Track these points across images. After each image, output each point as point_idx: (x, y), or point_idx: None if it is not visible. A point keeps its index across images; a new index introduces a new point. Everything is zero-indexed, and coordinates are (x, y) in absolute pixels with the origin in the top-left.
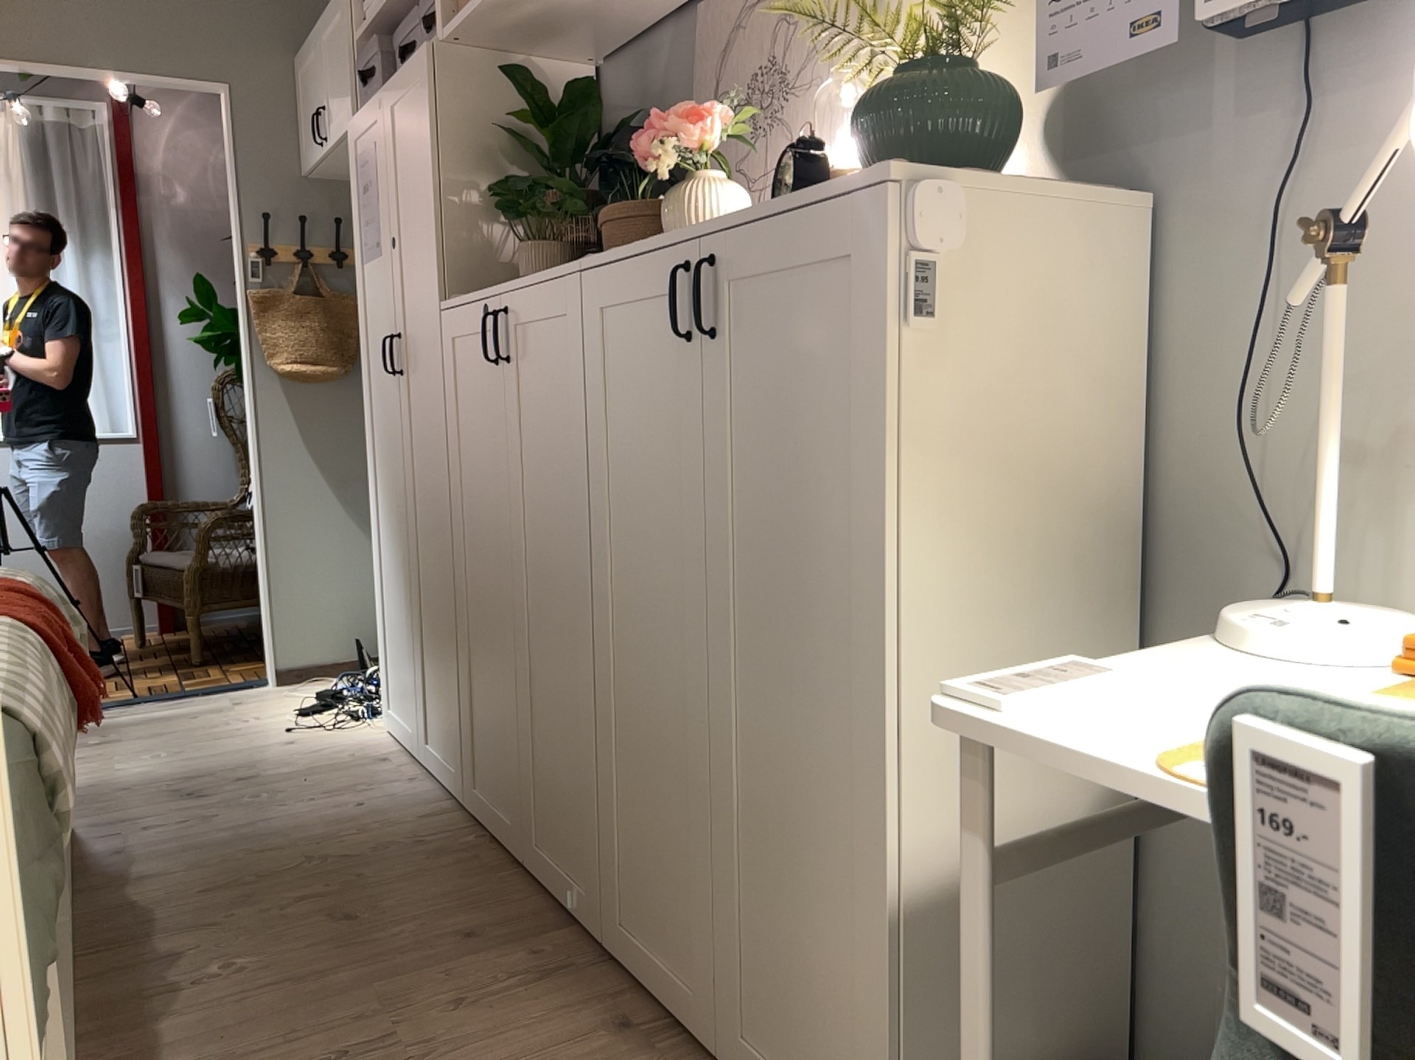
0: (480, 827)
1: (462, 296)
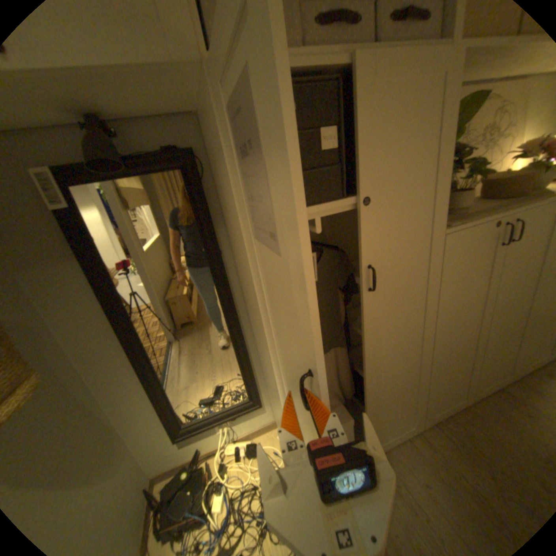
0: (435, 424)
1: (458, 223)
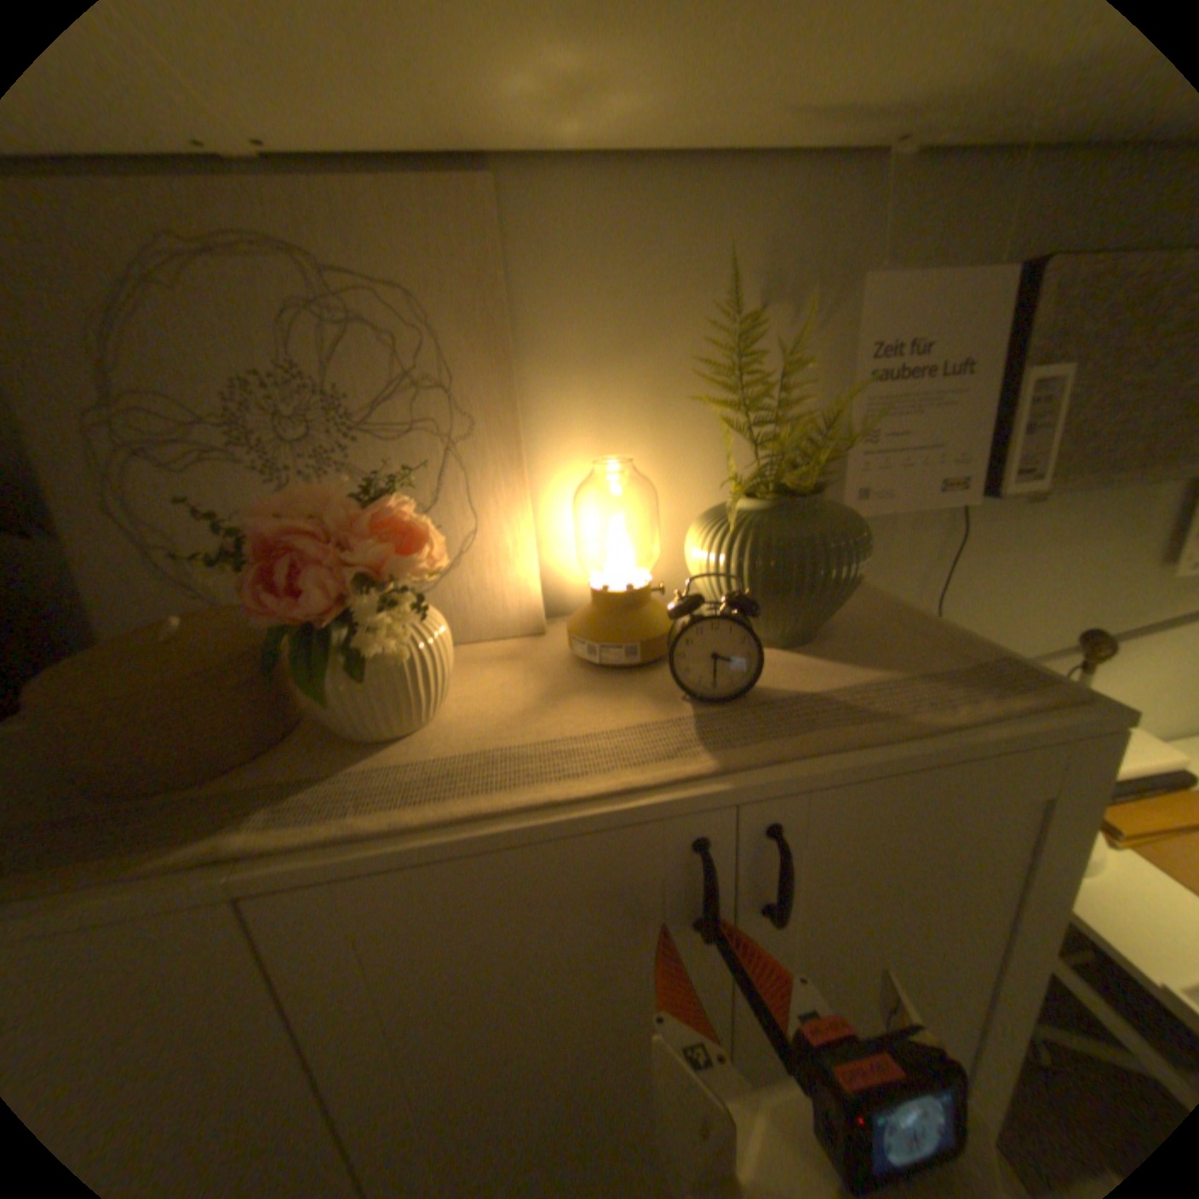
0: None
1: None
